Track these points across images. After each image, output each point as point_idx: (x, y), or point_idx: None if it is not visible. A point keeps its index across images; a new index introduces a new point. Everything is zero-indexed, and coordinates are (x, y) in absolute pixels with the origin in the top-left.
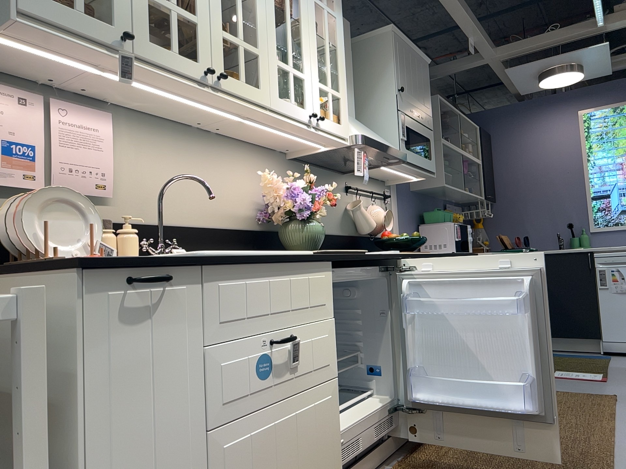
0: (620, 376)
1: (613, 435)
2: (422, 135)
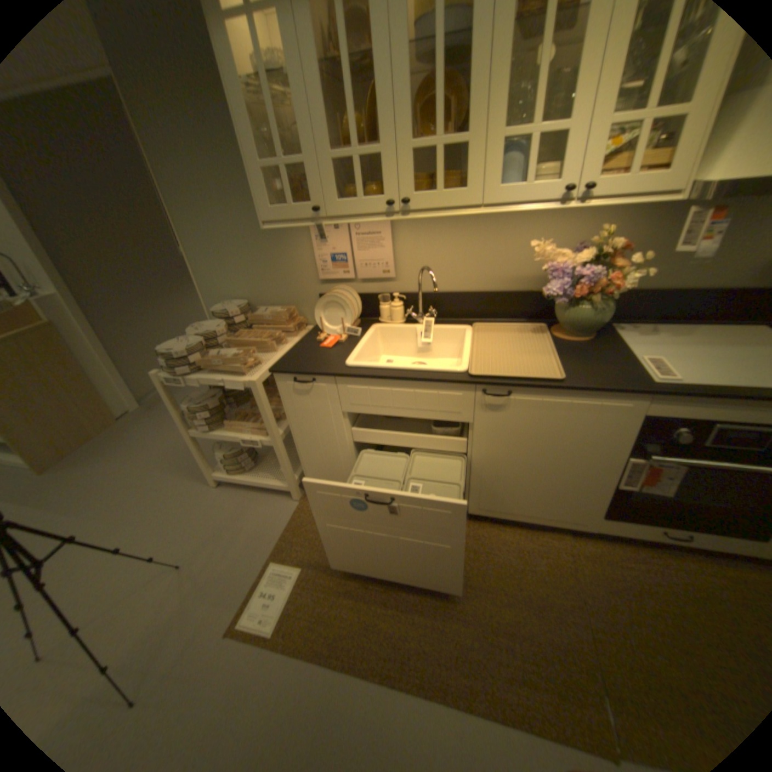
0: None
1: None
2: None
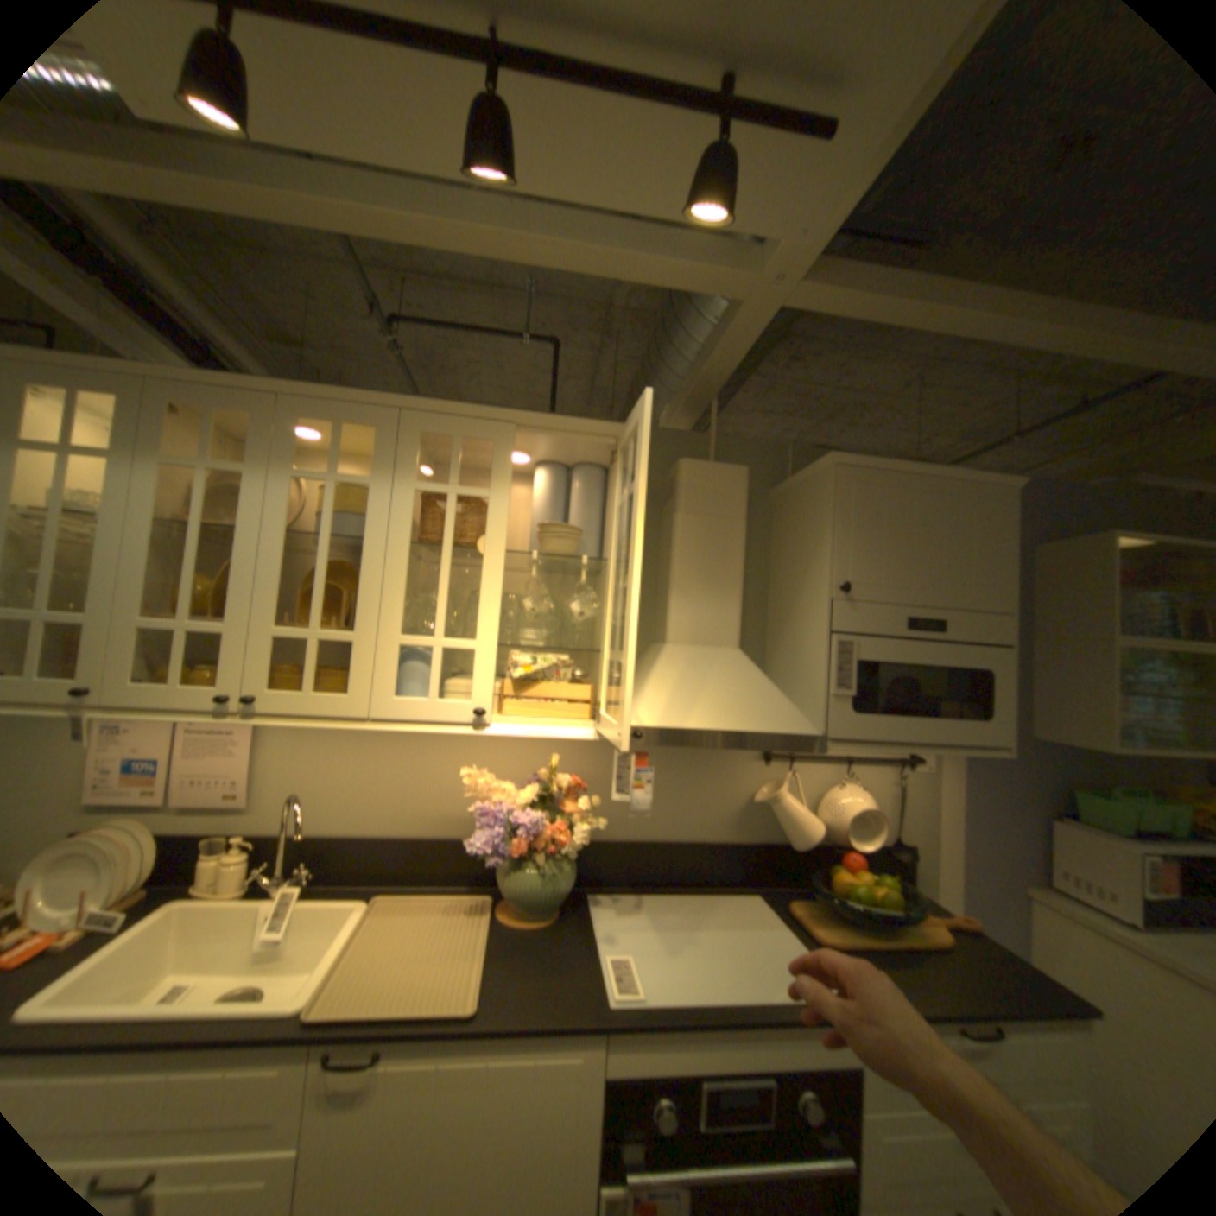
0: None
1: None
2: (946, 667)
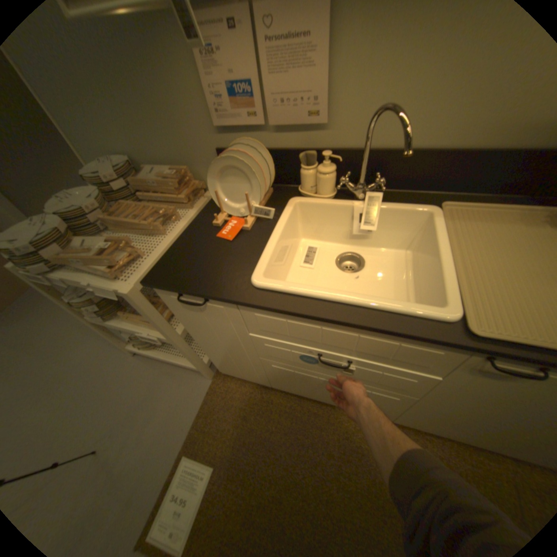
0: None
1: None
2: None
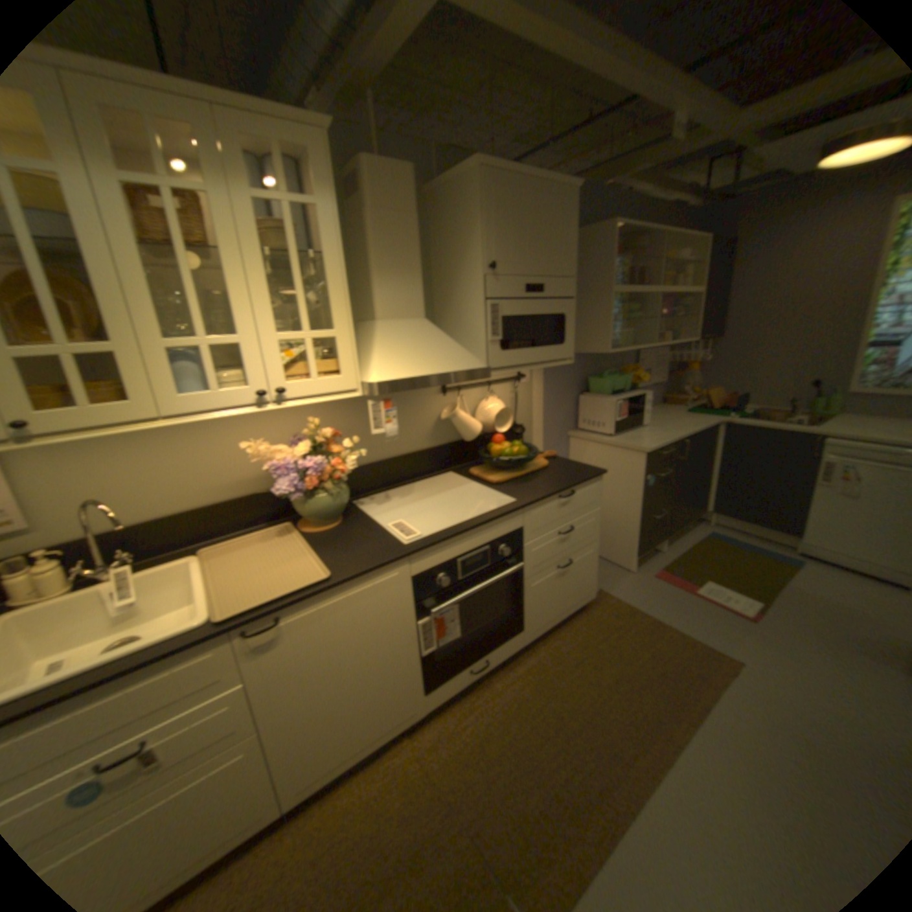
0: (786, 618)
1: (672, 764)
2: (545, 314)
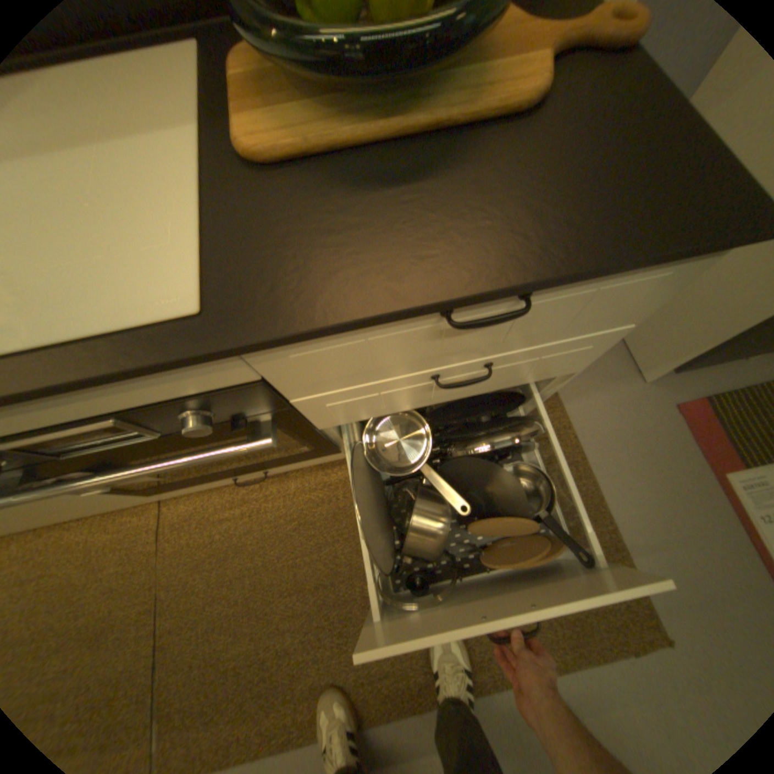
0: None
1: (423, 711)
2: None
